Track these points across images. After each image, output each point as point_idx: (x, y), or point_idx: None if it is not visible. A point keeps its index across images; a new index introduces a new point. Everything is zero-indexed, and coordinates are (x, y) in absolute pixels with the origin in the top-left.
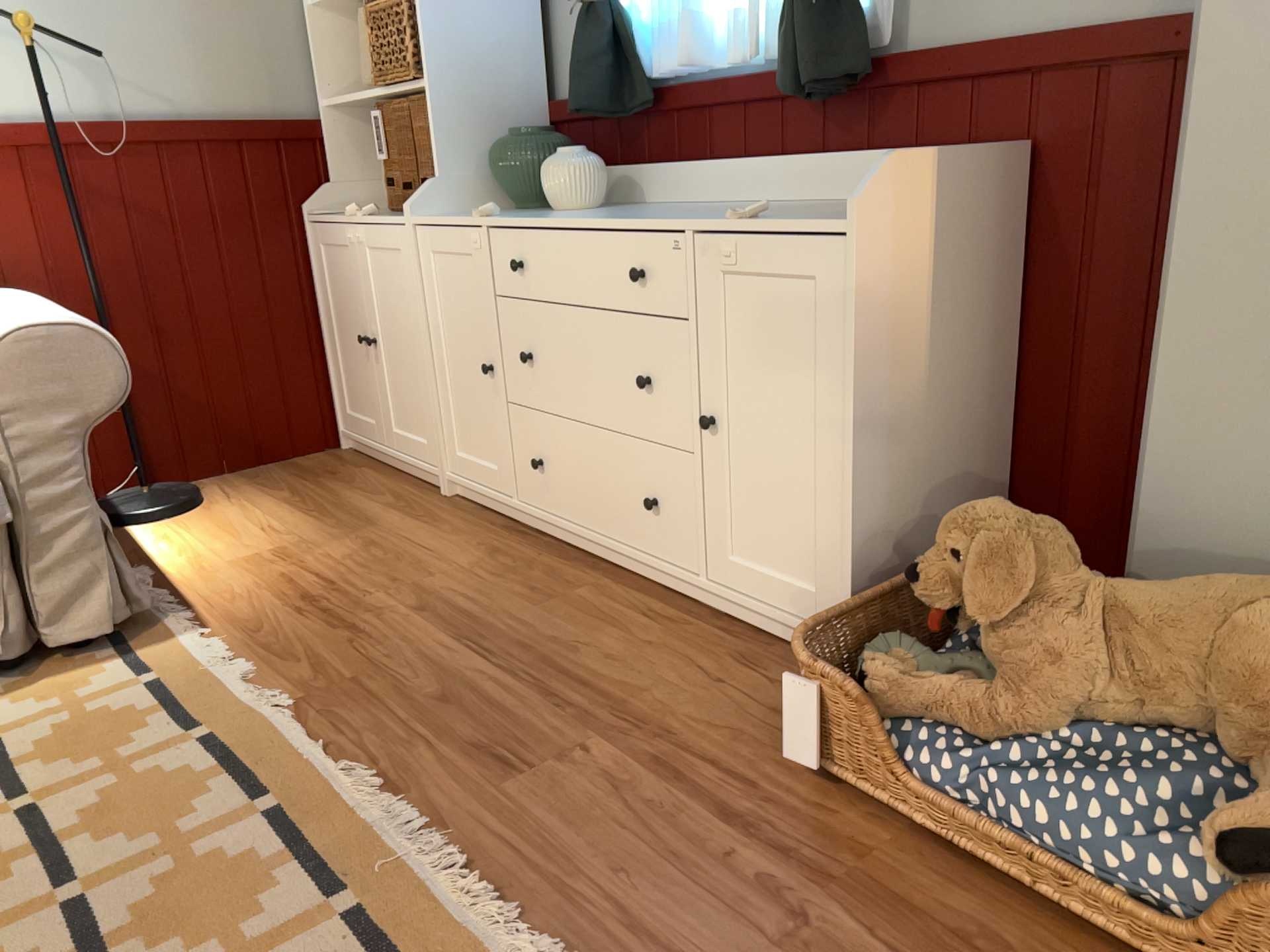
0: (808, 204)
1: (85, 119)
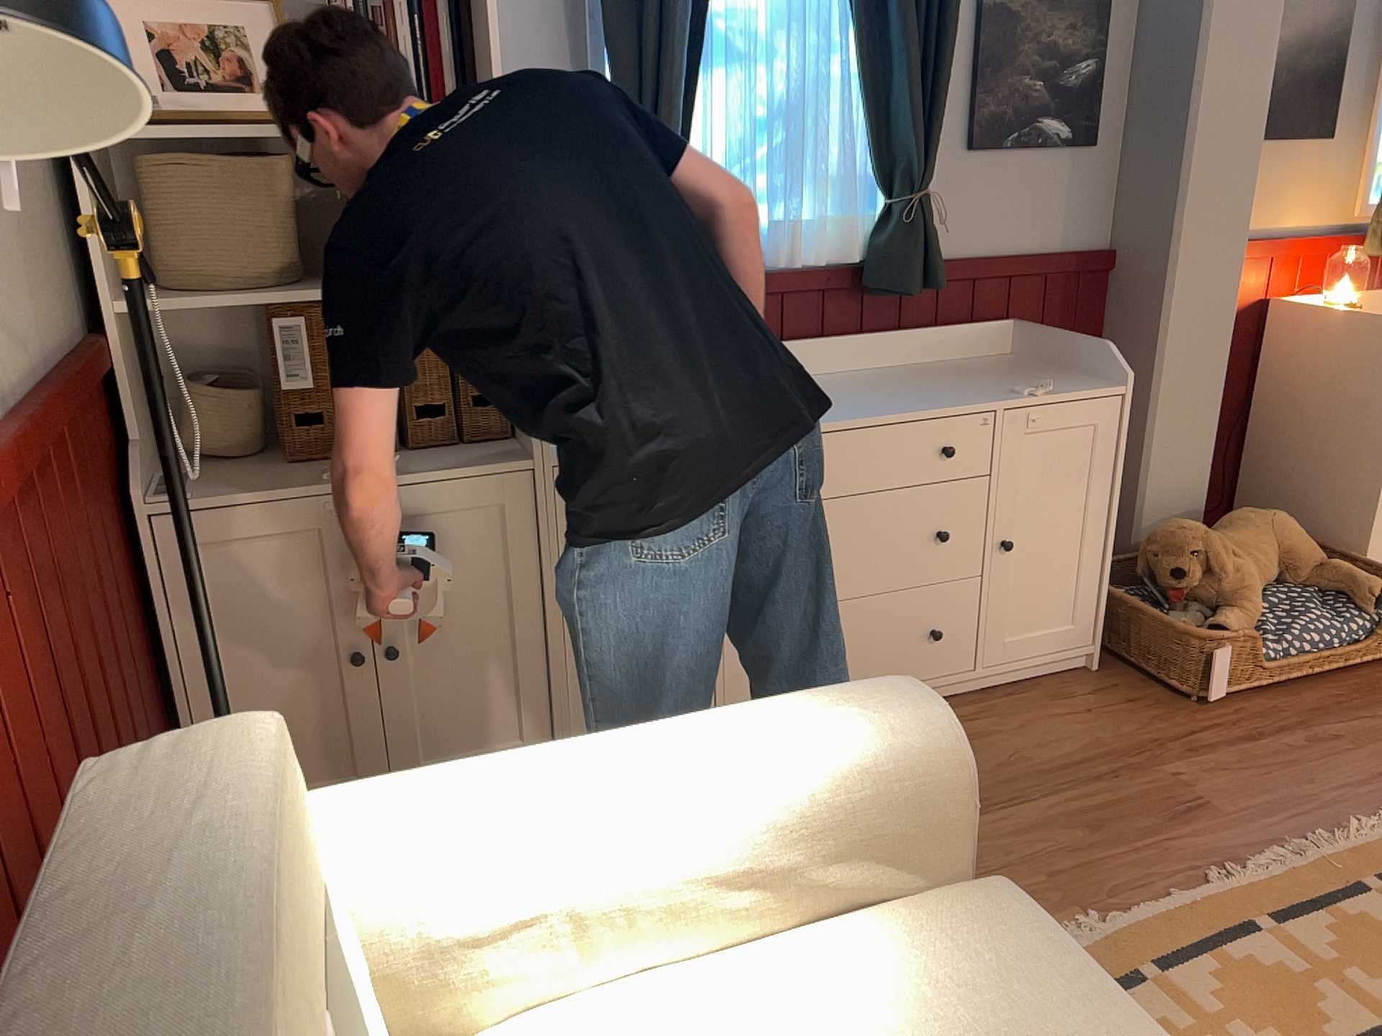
0: (891, 371)
1: None
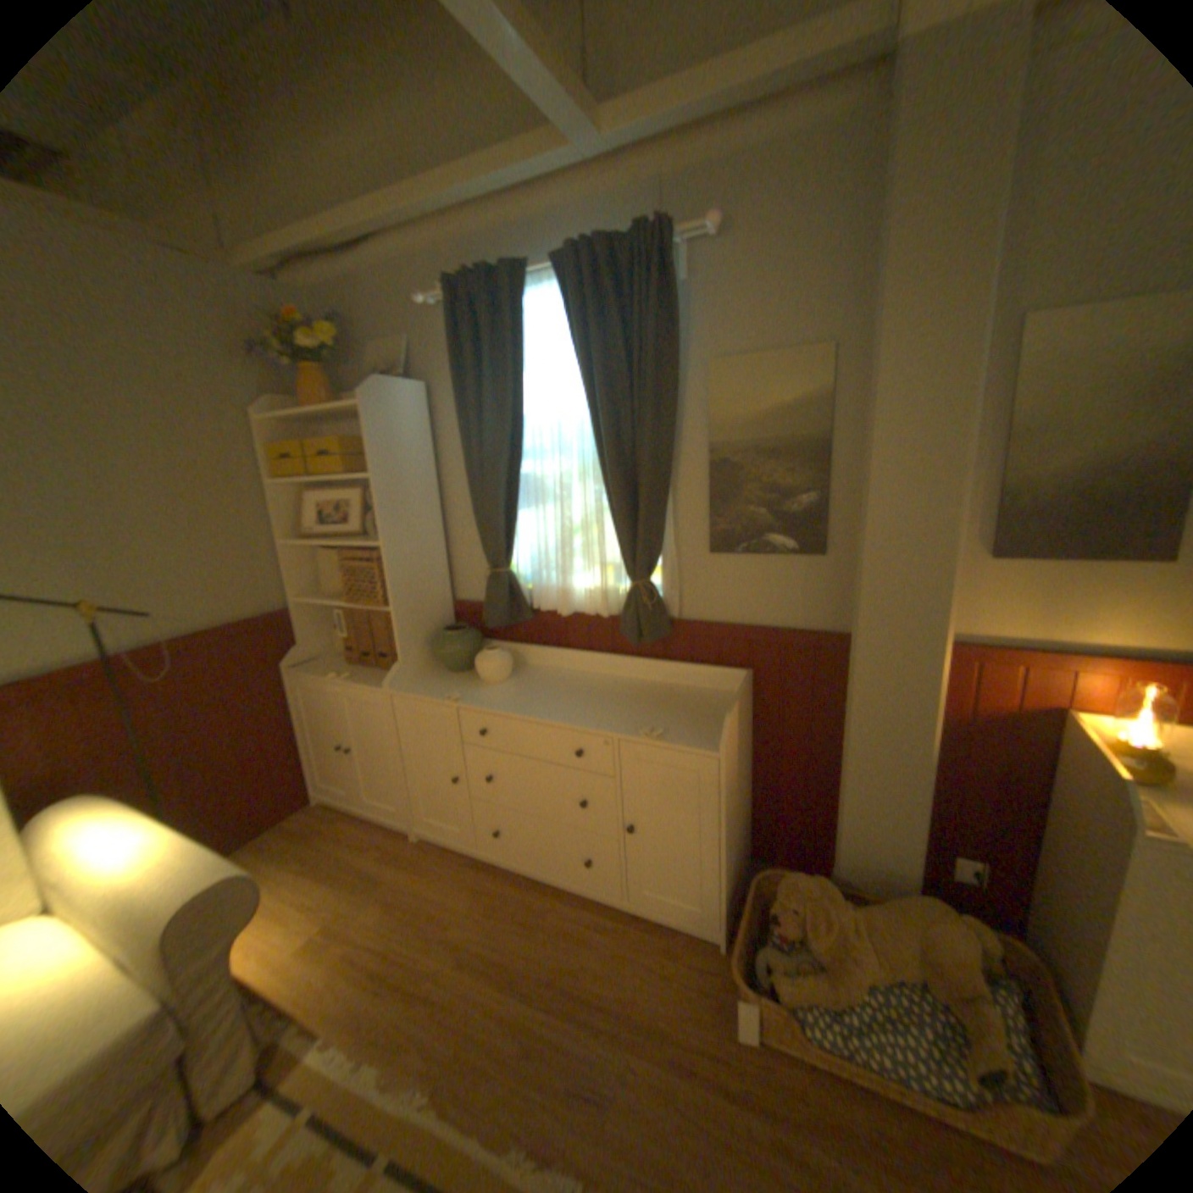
0: (642, 685)
1: (118, 647)
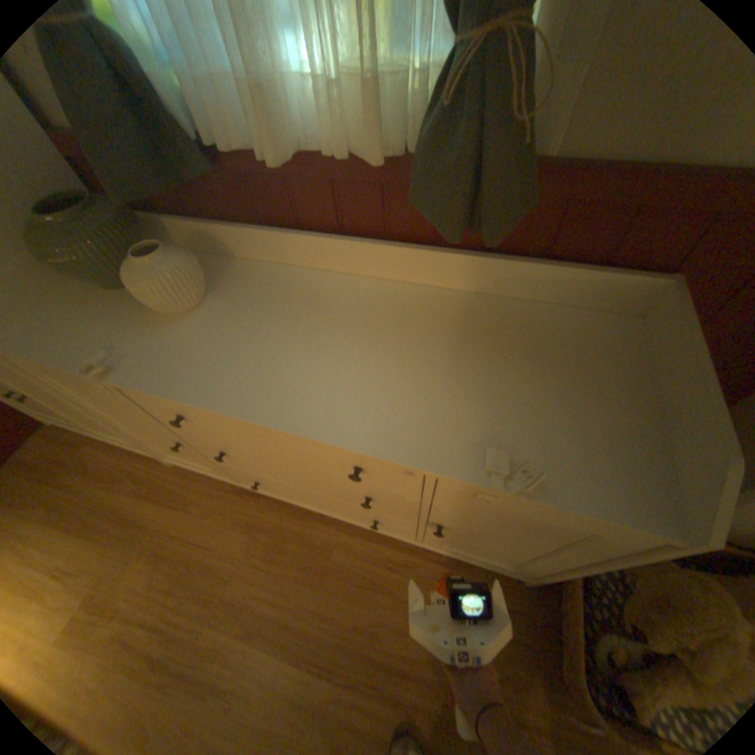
0: (446, 300)
1: None
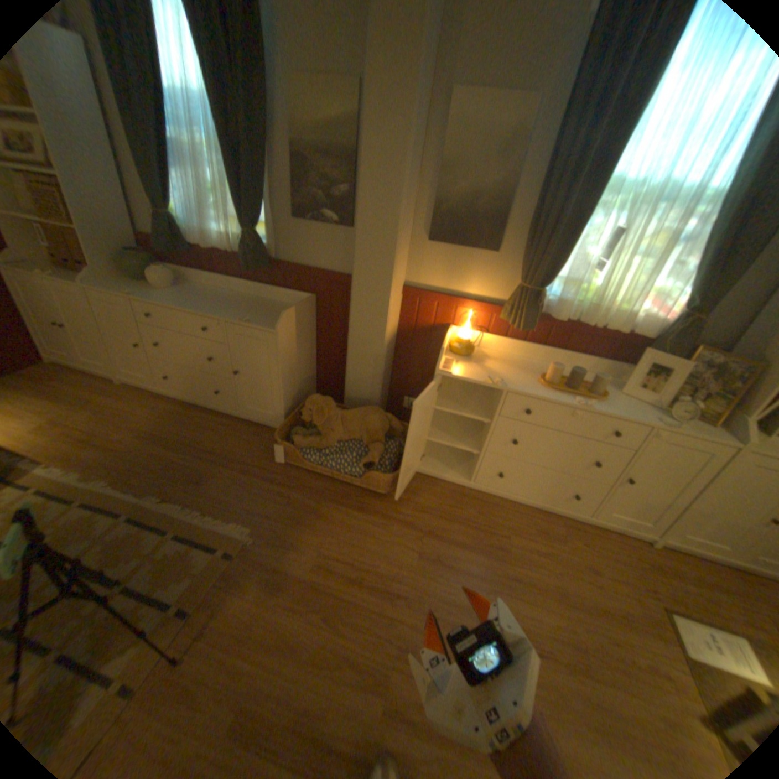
0: (254, 300)
1: None
